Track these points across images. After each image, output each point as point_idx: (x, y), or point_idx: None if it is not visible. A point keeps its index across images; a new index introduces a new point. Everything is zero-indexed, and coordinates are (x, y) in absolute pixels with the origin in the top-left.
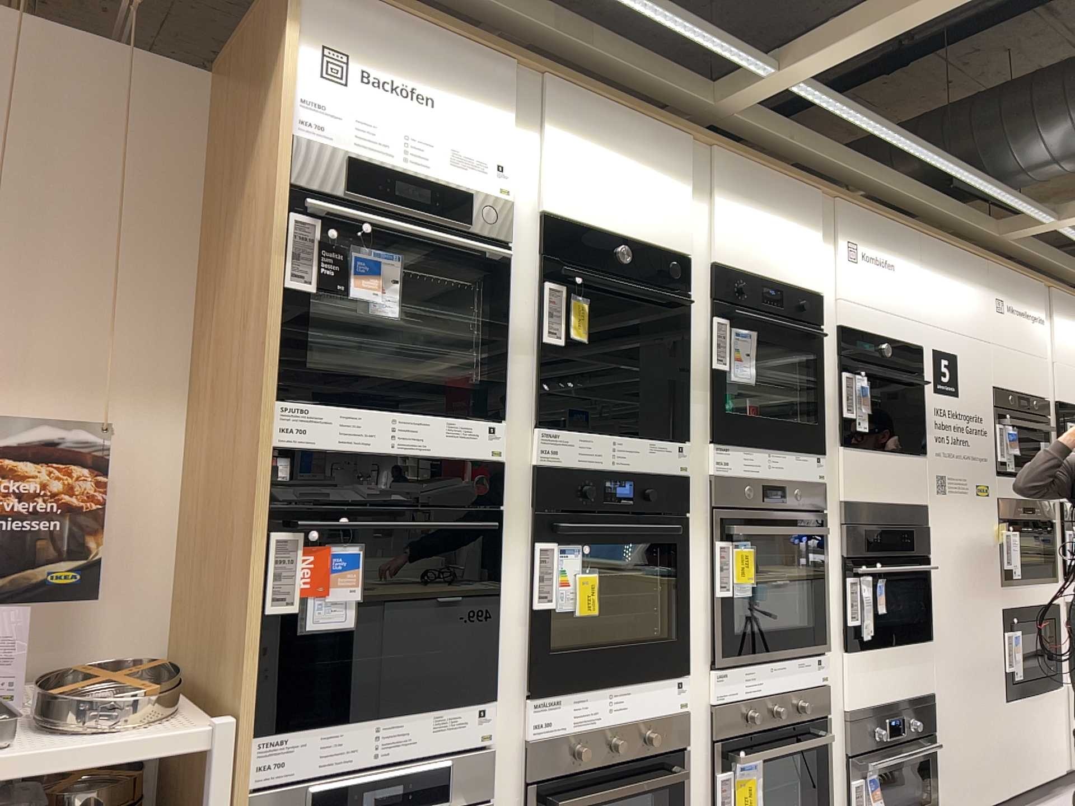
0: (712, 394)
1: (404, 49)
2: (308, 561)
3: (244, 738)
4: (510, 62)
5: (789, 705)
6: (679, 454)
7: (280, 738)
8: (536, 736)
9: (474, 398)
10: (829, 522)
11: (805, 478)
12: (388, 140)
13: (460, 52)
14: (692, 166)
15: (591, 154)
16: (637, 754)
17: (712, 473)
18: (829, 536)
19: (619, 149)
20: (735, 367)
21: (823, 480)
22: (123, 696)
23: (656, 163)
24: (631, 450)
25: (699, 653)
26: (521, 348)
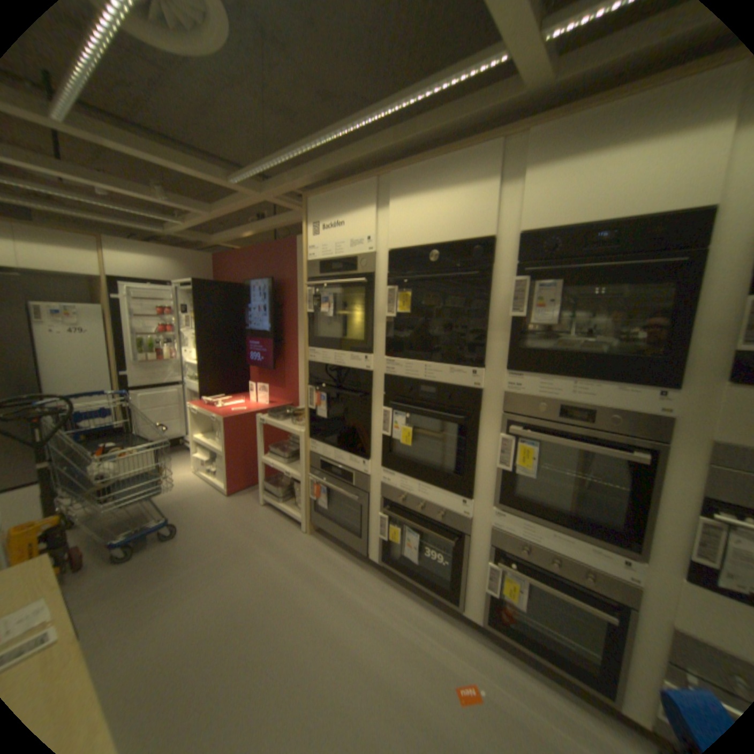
0: (510, 336)
1: (331, 207)
2: (316, 397)
3: (306, 440)
4: (370, 180)
5: (575, 572)
6: (471, 375)
7: (314, 444)
8: (383, 483)
9: (359, 346)
10: (684, 458)
11: (633, 409)
12: (328, 249)
13: (350, 192)
14: (504, 160)
15: (413, 204)
16: (434, 520)
17: (505, 390)
18: (682, 471)
19: (432, 189)
20: (534, 314)
21: (670, 415)
22: (294, 420)
23: (462, 181)
24: (435, 371)
25: (486, 495)
26: (380, 321)
